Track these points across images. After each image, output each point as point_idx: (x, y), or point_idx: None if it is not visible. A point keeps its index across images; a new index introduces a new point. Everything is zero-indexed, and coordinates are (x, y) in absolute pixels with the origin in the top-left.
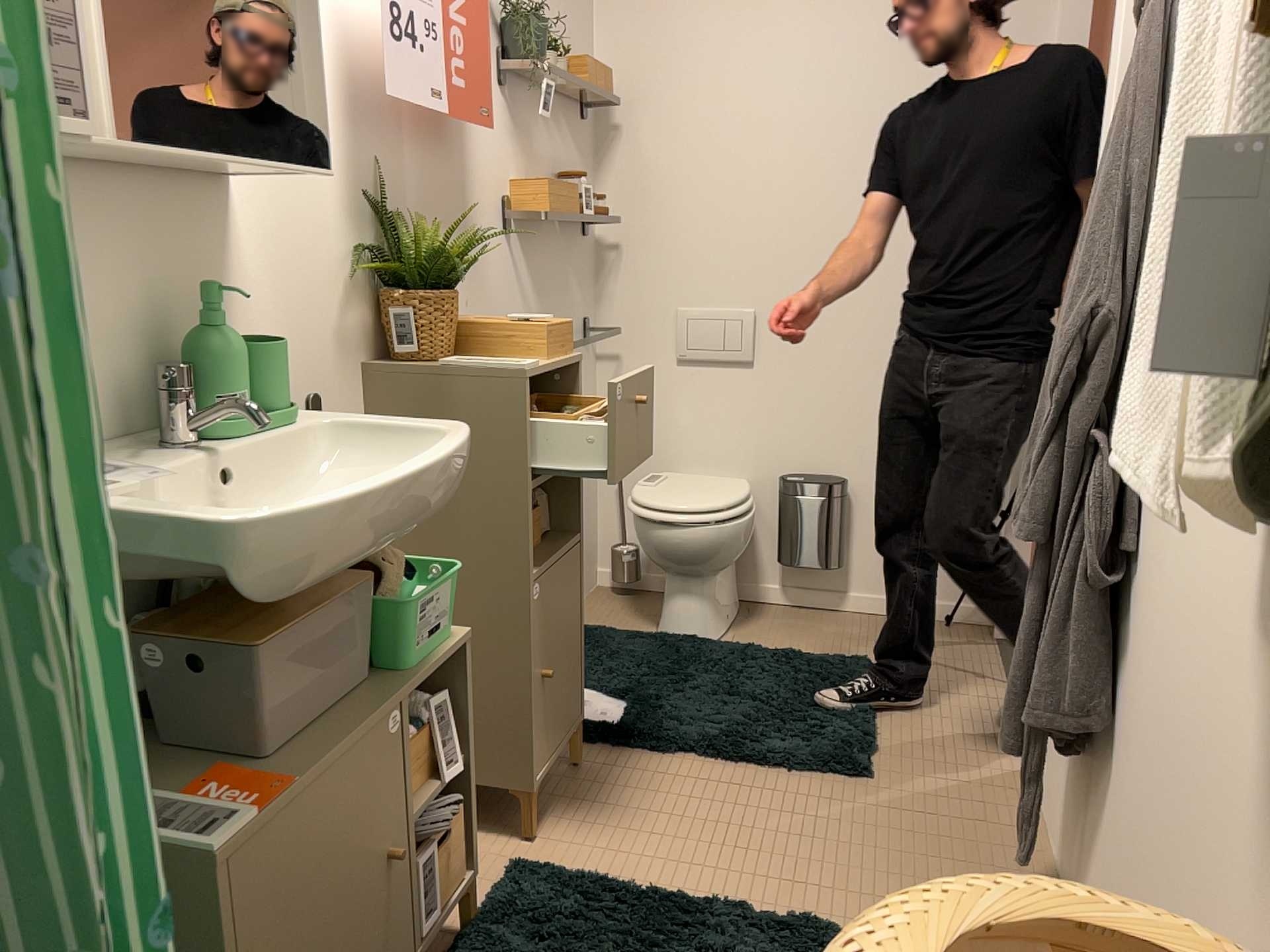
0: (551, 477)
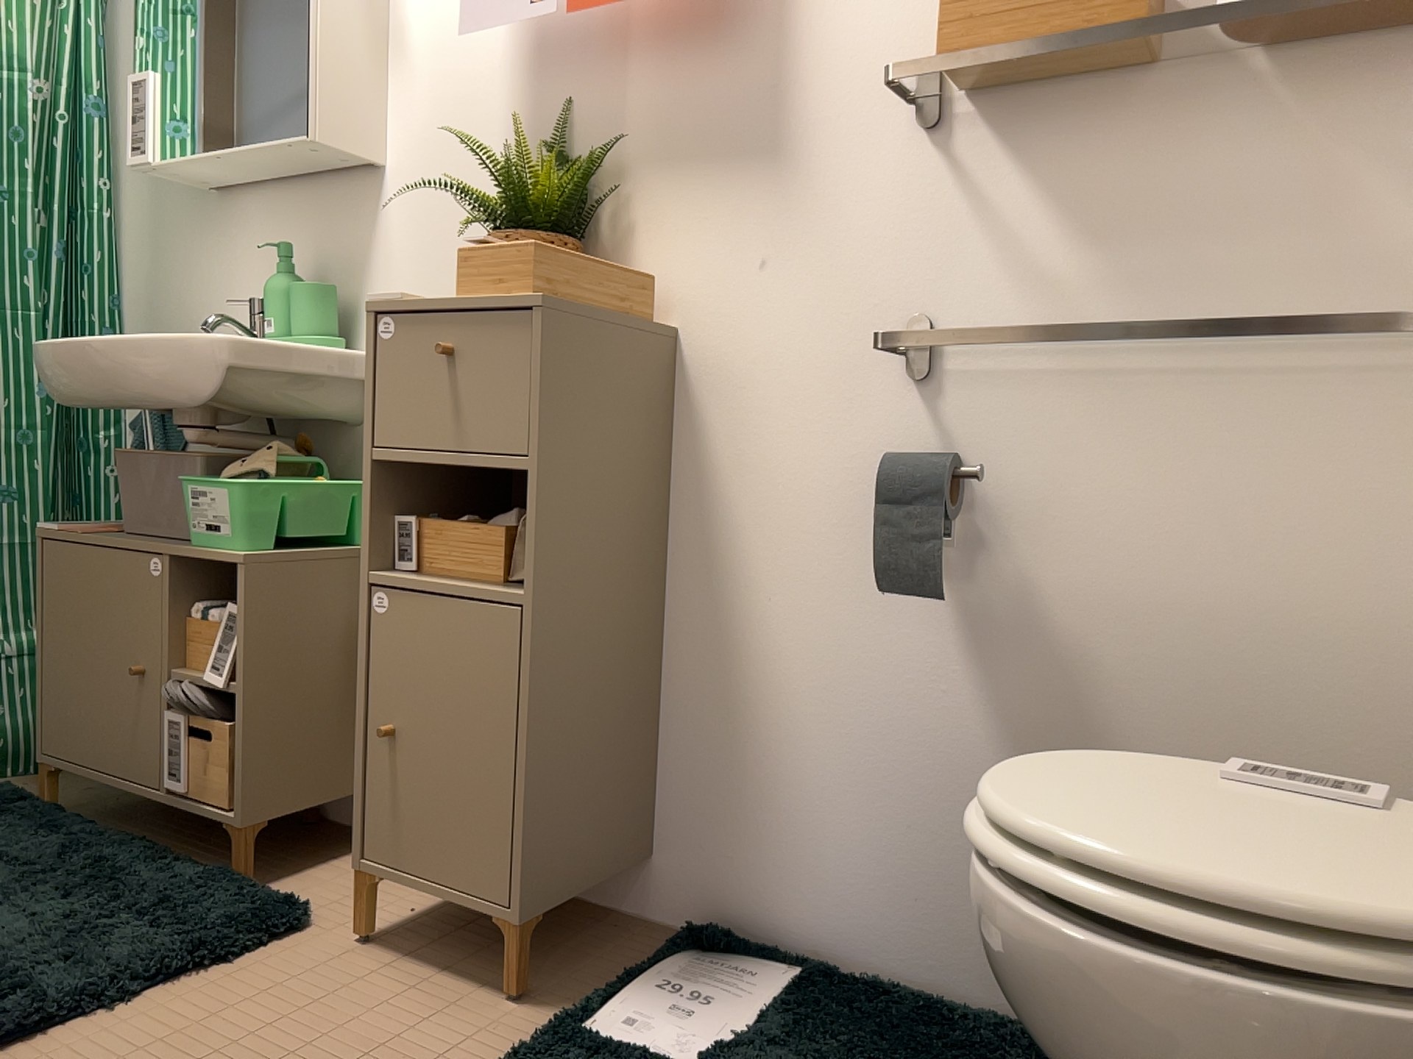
0: (427, 463)
